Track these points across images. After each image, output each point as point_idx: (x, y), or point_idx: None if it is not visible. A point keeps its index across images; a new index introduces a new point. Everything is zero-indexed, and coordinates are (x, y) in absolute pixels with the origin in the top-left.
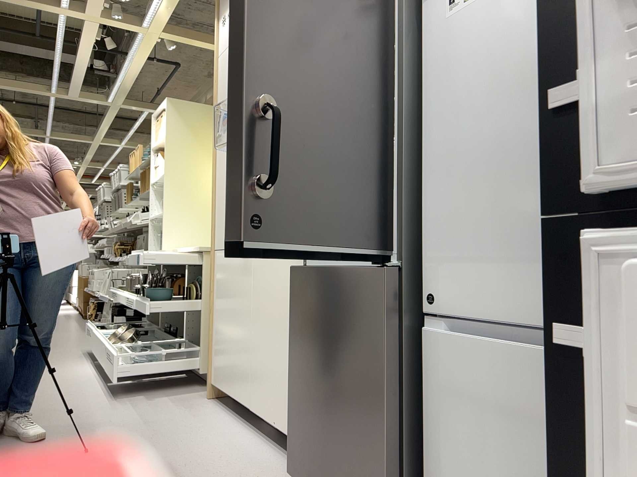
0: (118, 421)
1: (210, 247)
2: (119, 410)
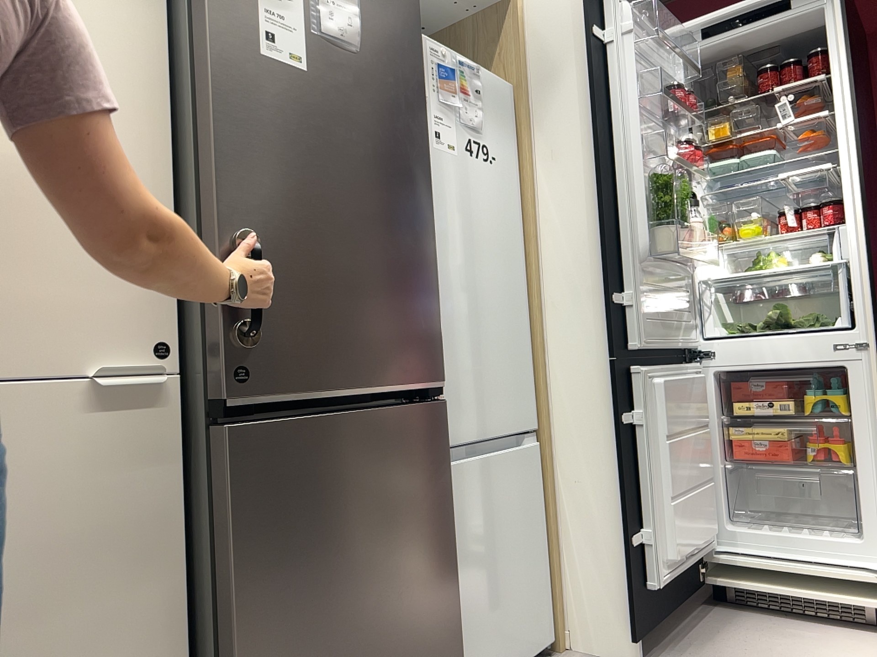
0: None
1: None
2: None
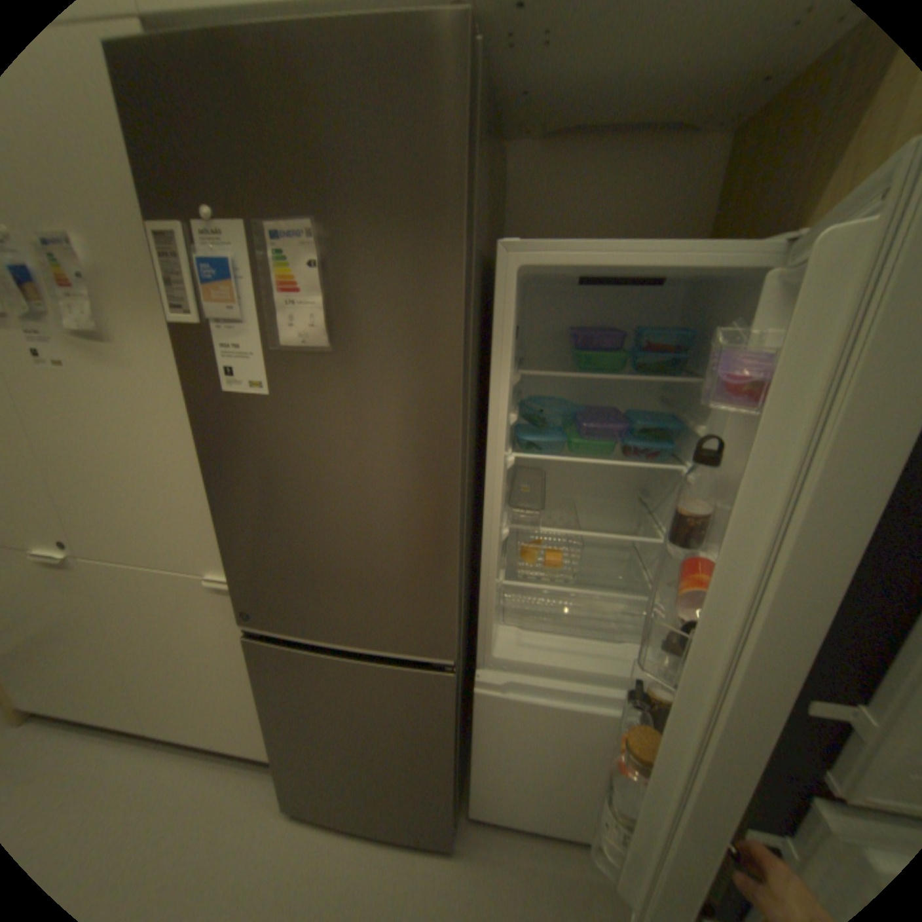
0: None
1: None
2: None
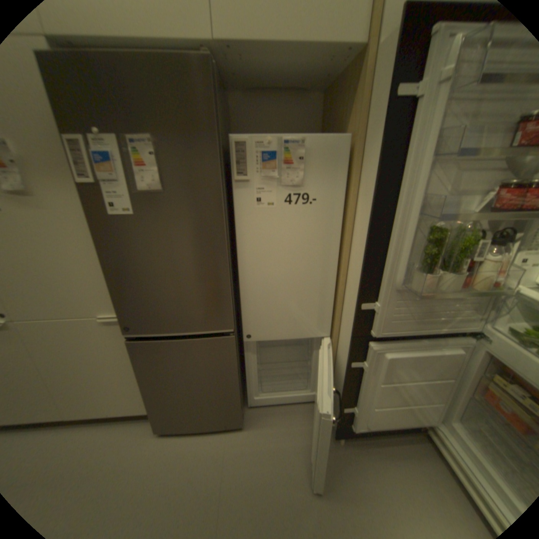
0: None
1: None
2: None
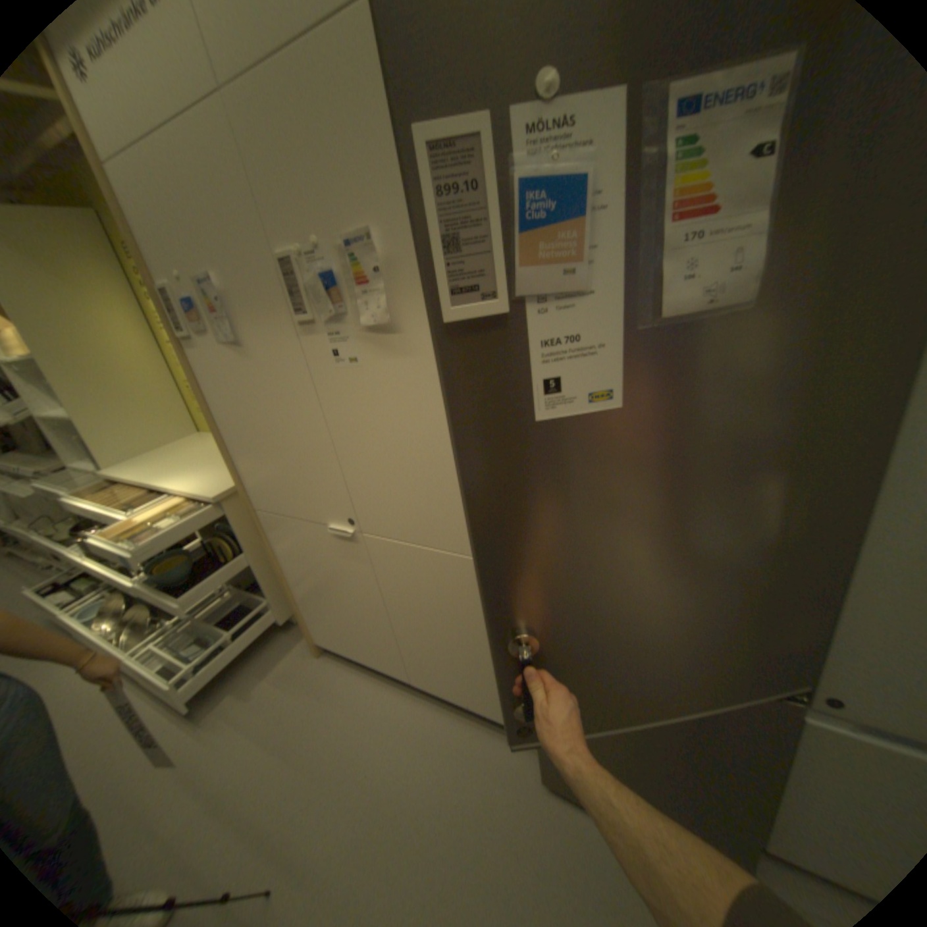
0: (242, 776)
1: (225, 485)
2: (223, 749)
